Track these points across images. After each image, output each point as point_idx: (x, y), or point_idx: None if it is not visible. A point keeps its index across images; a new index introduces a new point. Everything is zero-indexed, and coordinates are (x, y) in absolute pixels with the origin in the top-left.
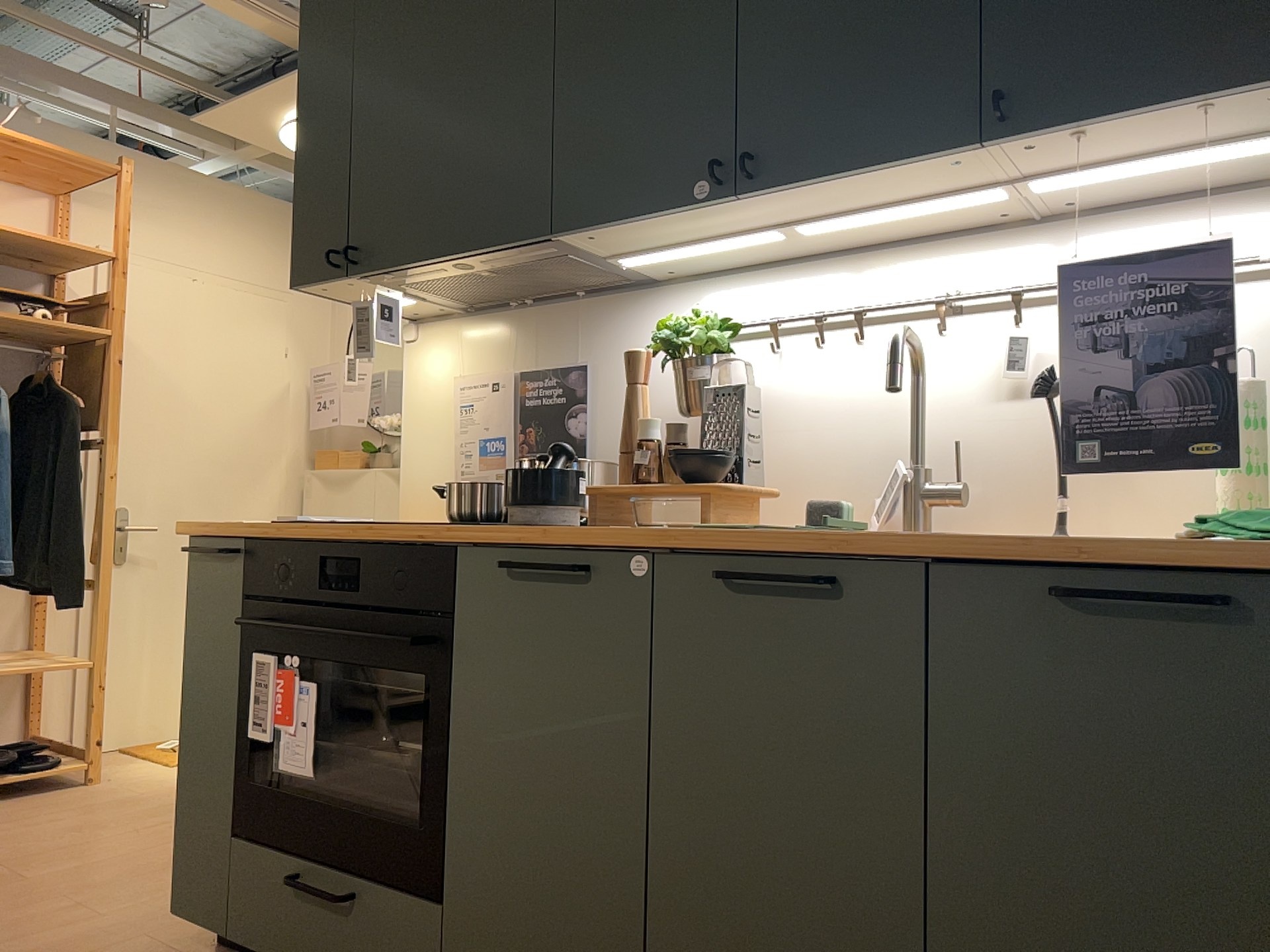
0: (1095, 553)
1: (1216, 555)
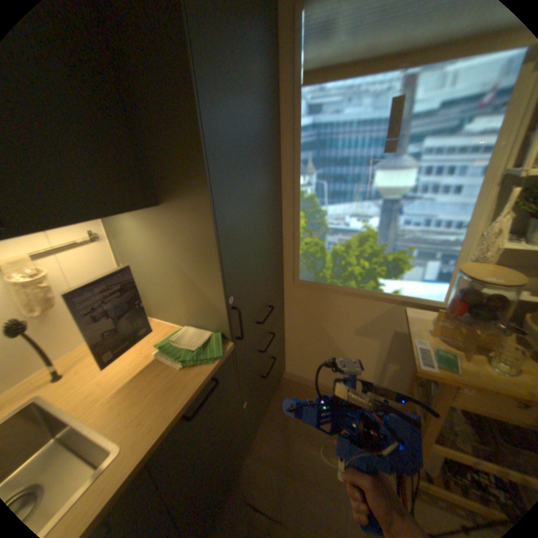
0: (191, 400)
1: (206, 372)
